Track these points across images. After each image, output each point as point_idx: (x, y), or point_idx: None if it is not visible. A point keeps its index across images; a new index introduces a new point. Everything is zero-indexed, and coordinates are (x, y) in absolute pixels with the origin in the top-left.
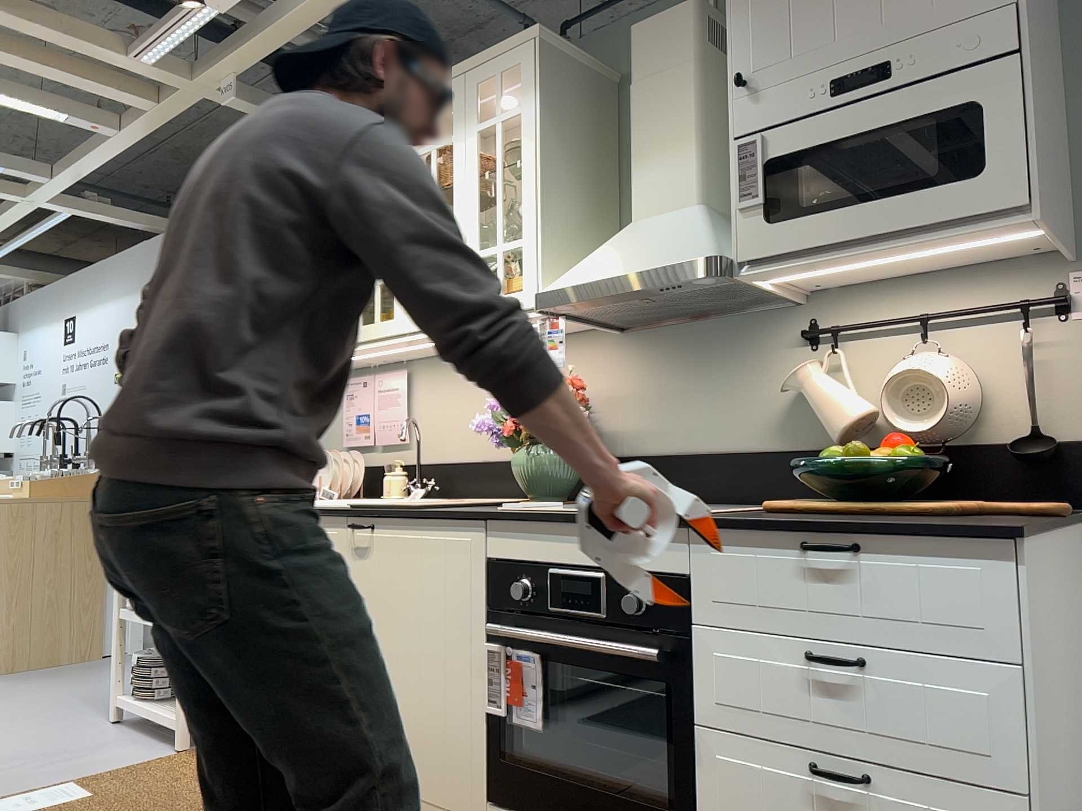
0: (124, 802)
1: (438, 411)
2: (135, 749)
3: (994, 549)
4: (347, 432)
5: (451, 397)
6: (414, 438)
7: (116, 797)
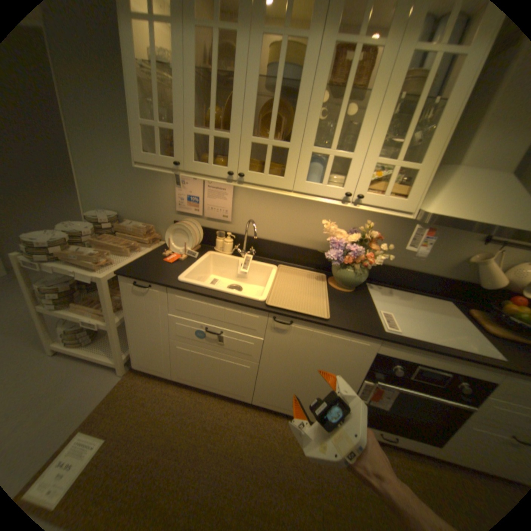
0: (132, 440)
1: (254, 210)
2: (90, 381)
3: None
4: (180, 203)
5: (265, 204)
6: (234, 219)
7: (121, 436)
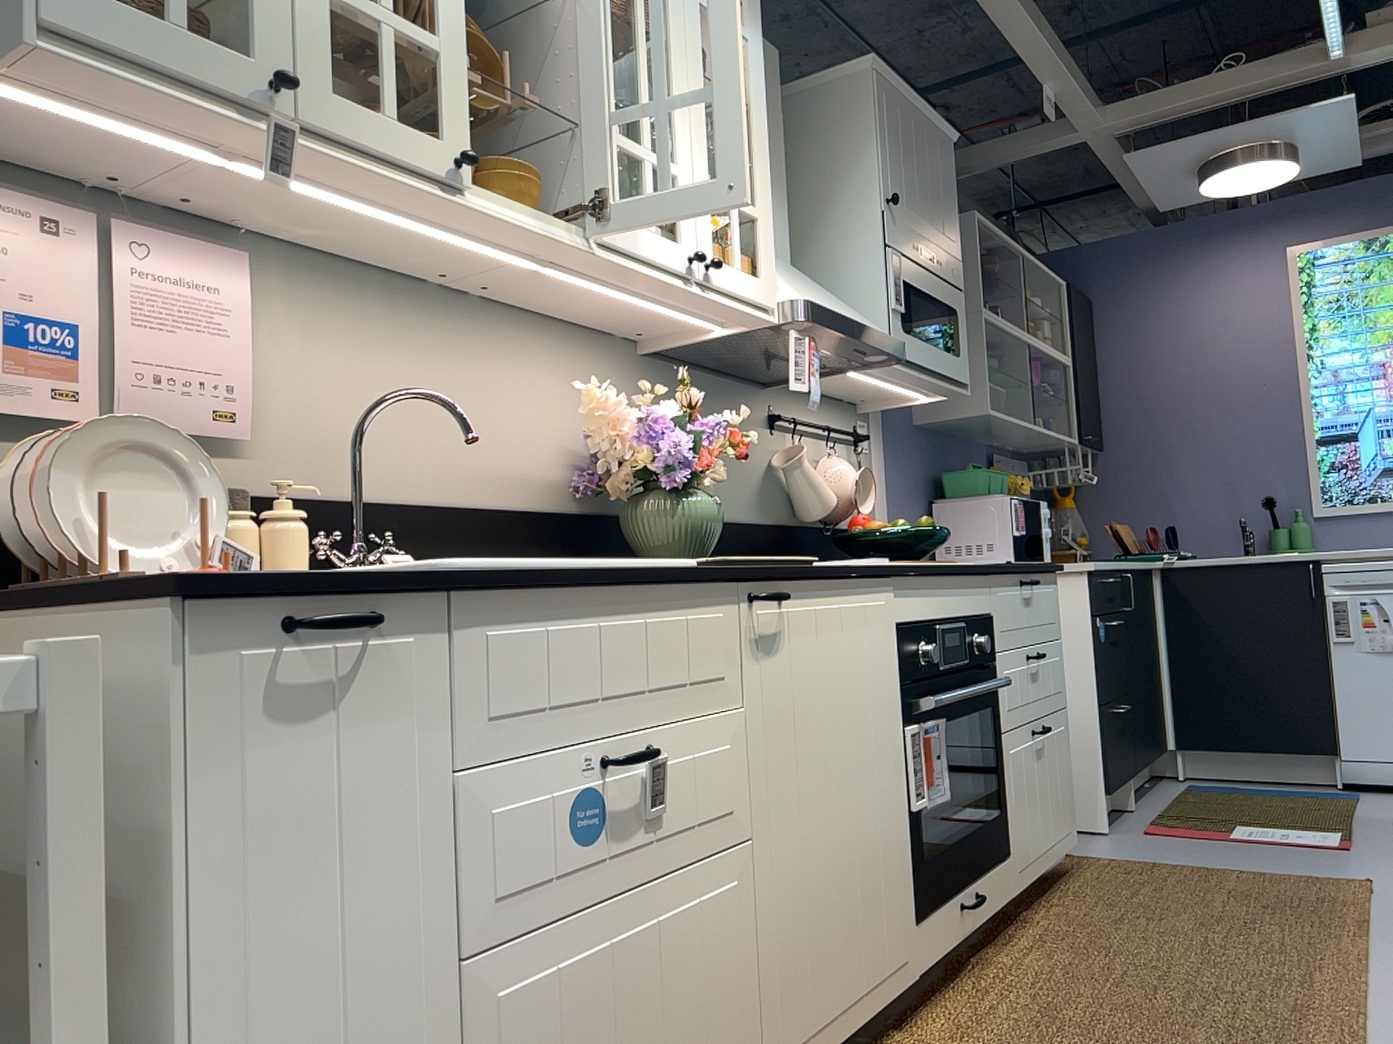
0: None
1: (331, 382)
2: None
3: (1056, 579)
4: None
5: (364, 360)
6: (256, 431)
7: None
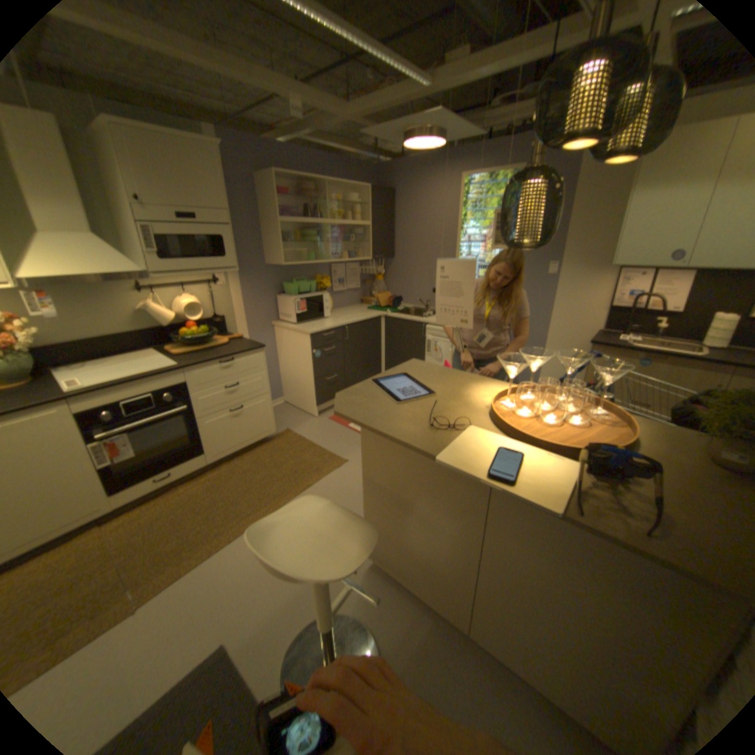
0: None
1: None
2: None
3: (259, 351)
4: None
5: None
6: None
7: None
